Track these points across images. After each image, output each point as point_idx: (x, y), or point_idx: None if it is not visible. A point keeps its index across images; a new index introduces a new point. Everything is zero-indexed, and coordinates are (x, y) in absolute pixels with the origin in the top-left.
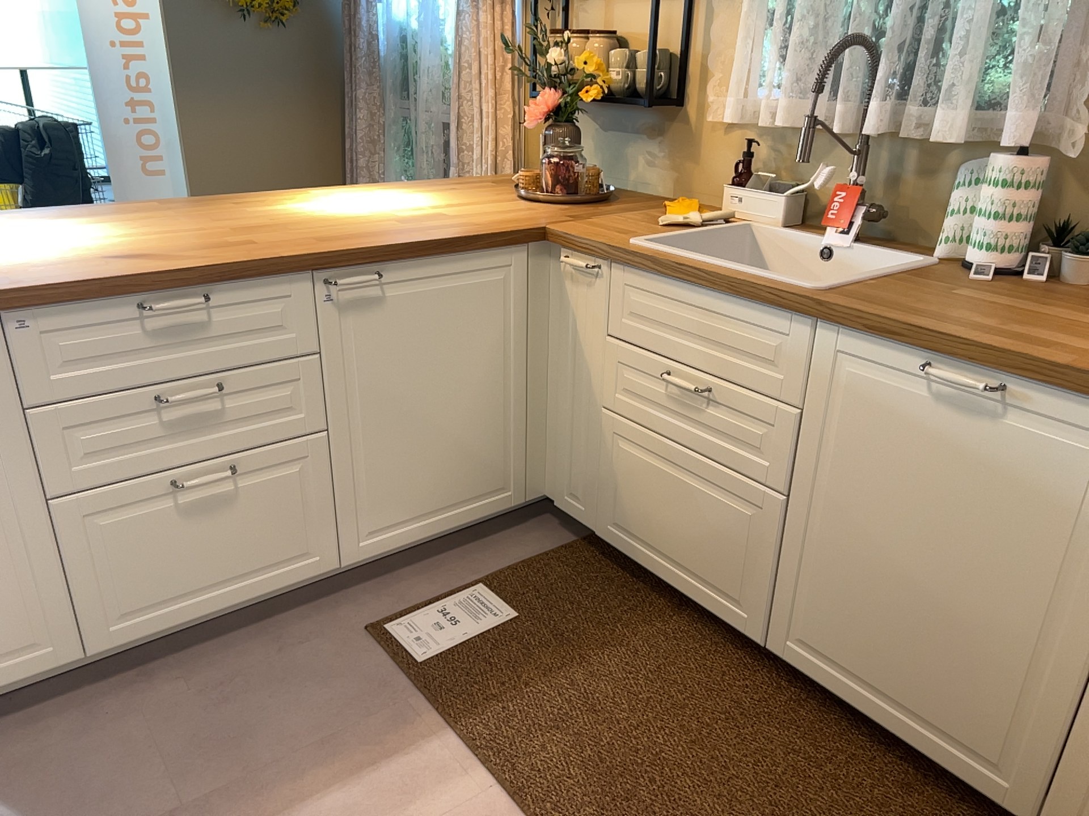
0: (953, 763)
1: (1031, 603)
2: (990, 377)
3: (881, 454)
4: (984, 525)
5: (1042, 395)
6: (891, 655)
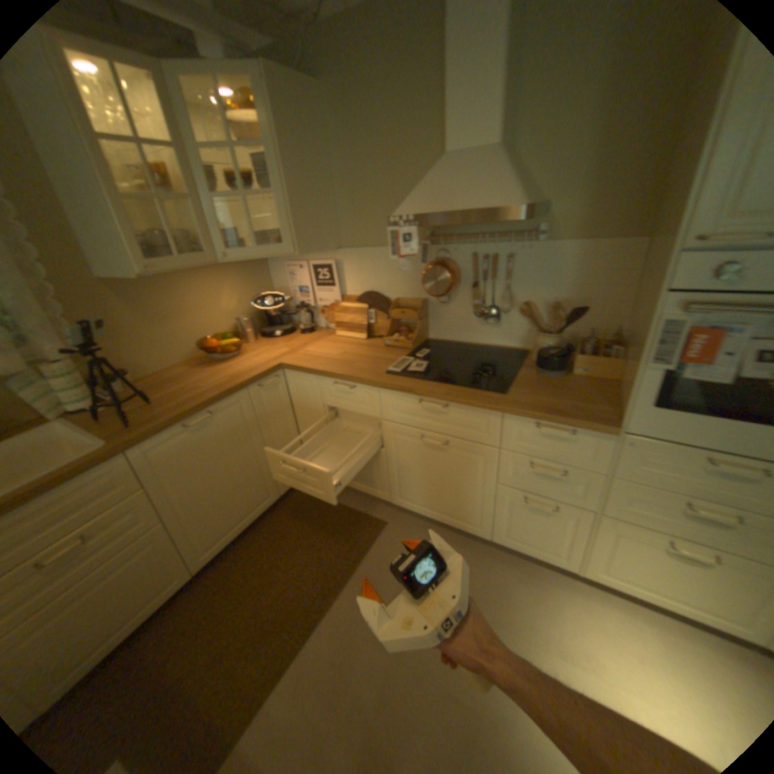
0: (262, 511)
1: (251, 454)
2: (205, 413)
3: (189, 466)
4: (229, 450)
5: (220, 406)
6: (232, 512)
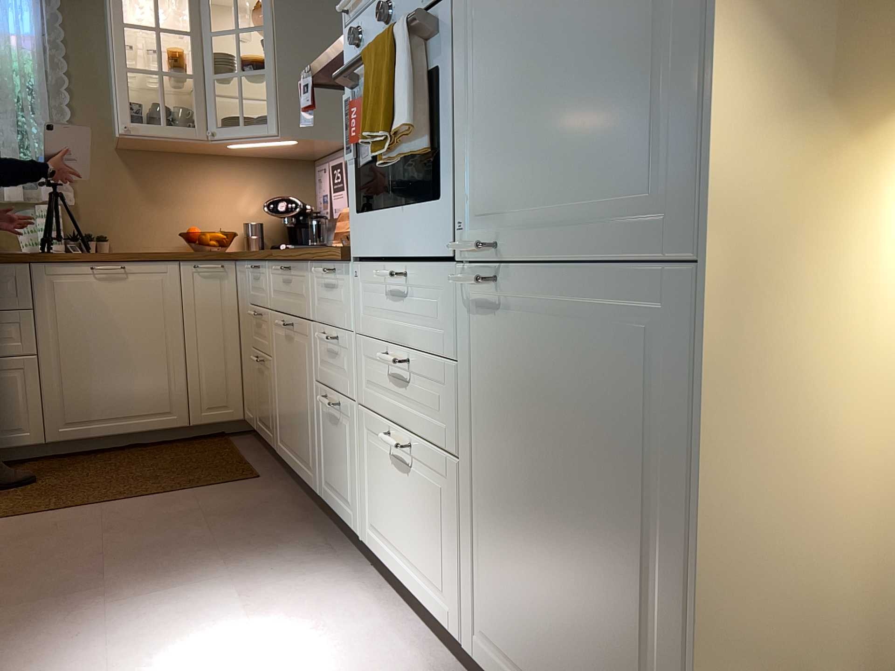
0: (154, 424)
1: (159, 340)
2: (117, 265)
3: (81, 311)
4: (133, 320)
5: (137, 265)
6: (114, 397)
